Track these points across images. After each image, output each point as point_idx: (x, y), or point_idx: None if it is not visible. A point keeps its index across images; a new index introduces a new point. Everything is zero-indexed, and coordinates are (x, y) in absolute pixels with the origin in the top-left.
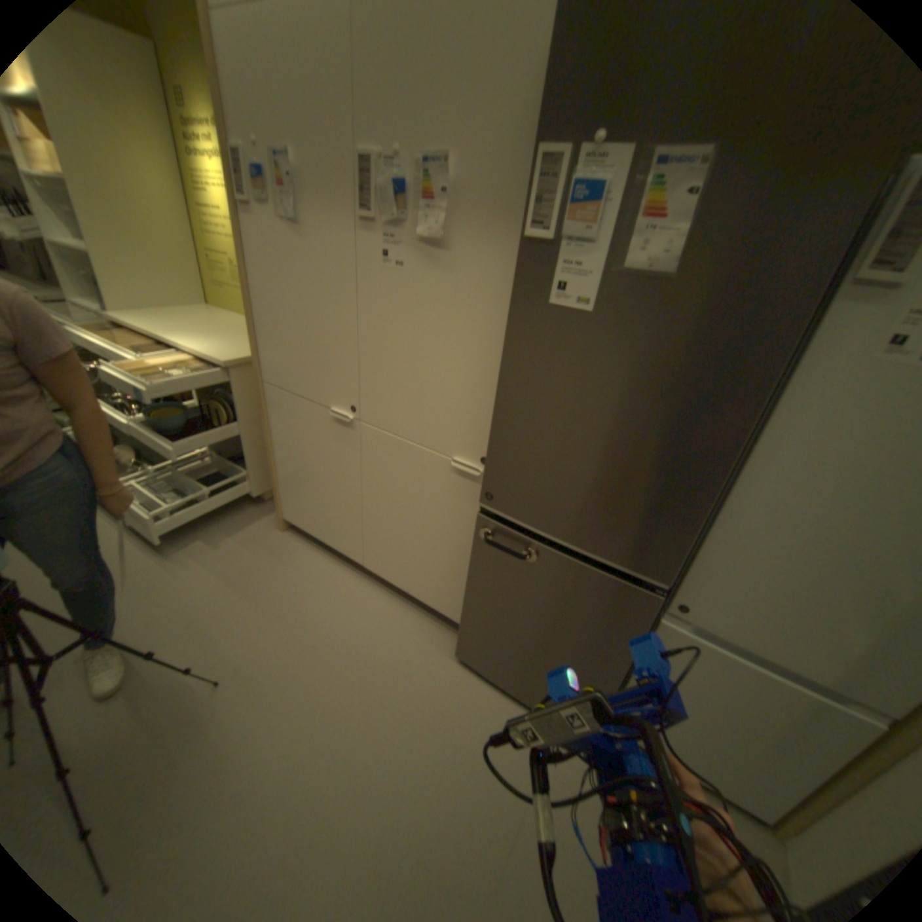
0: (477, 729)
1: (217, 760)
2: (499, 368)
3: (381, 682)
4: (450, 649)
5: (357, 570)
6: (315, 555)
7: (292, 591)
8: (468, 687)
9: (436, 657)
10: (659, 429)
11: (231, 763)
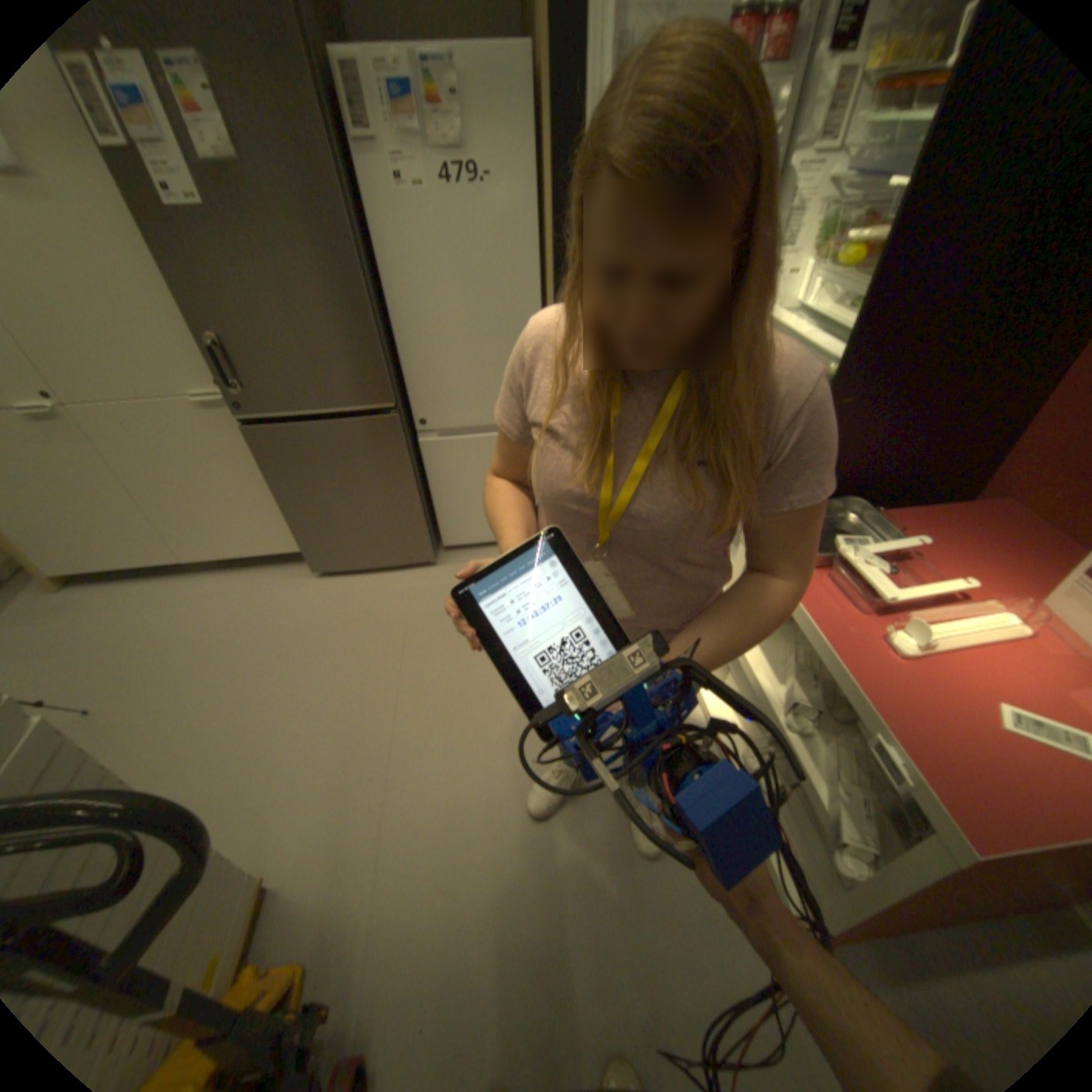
0: (353, 601)
1: (133, 741)
2: (171, 287)
3: (256, 624)
4: (307, 575)
5: (178, 575)
6: (118, 589)
7: (114, 623)
8: (335, 586)
9: (298, 585)
10: (310, 286)
11: (149, 734)
